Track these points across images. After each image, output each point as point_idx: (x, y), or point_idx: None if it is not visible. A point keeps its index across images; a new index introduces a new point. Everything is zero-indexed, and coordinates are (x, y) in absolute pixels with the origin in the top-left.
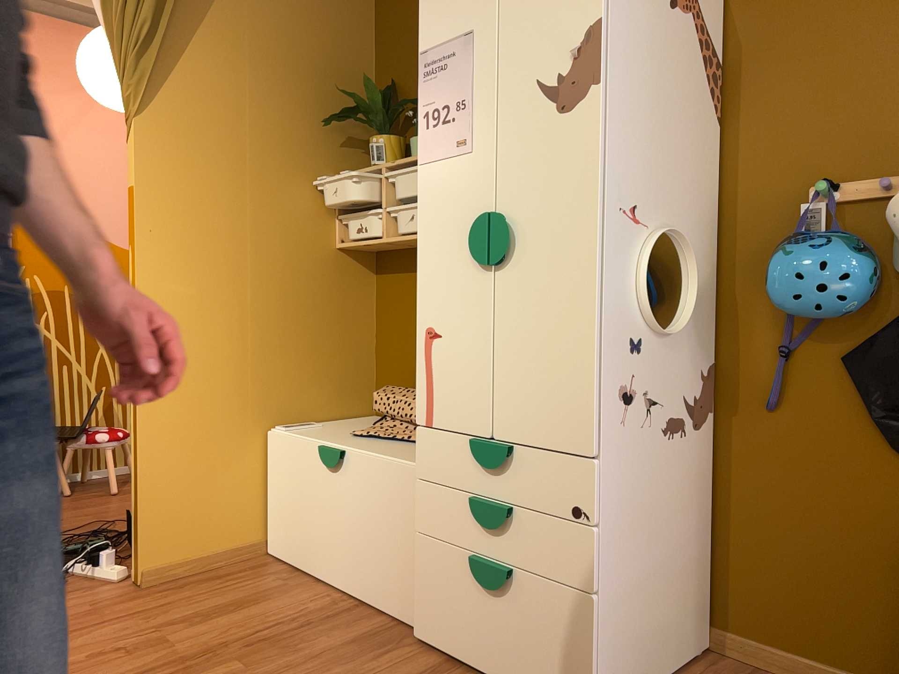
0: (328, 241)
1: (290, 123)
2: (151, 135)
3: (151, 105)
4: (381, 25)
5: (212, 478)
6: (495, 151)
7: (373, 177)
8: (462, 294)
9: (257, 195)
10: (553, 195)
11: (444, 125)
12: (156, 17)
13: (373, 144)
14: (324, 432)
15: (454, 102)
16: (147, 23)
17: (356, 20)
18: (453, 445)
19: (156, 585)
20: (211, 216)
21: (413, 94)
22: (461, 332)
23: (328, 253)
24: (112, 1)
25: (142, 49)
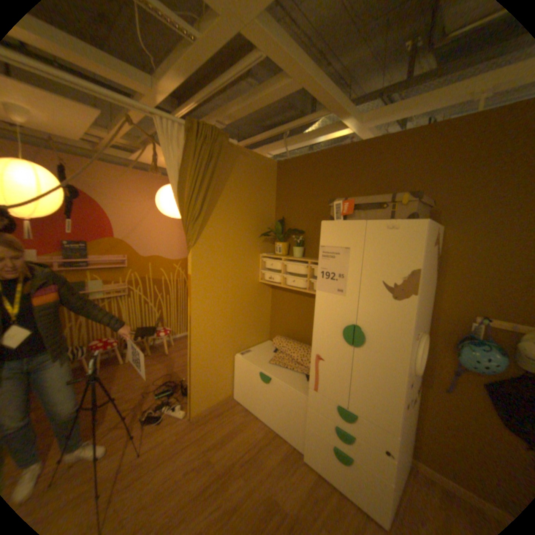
0: (256, 280)
1: (245, 237)
2: (196, 254)
3: (196, 242)
4: (278, 193)
5: (216, 377)
6: (357, 301)
7: (278, 261)
8: (336, 349)
9: (233, 268)
10: (386, 330)
11: (331, 280)
12: (200, 207)
13: (276, 246)
14: (257, 358)
15: (337, 273)
16: (196, 210)
17: (269, 191)
18: (327, 403)
19: (197, 421)
20: (217, 280)
21: (292, 225)
22: (334, 364)
23: (256, 285)
24: (181, 200)
25: (194, 221)
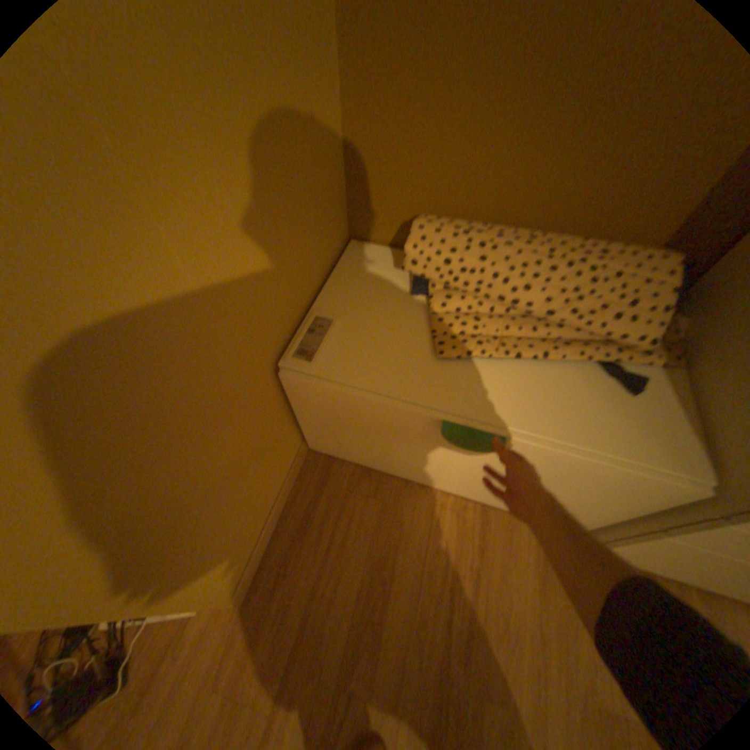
0: None
1: None
2: None
3: None
4: None
5: (243, 477)
6: None
7: None
8: None
9: None
10: None
11: None
12: None
13: None
14: (377, 347)
15: None
16: None
17: None
18: None
19: (251, 587)
20: None
21: None
22: None
23: None
24: None
25: None
